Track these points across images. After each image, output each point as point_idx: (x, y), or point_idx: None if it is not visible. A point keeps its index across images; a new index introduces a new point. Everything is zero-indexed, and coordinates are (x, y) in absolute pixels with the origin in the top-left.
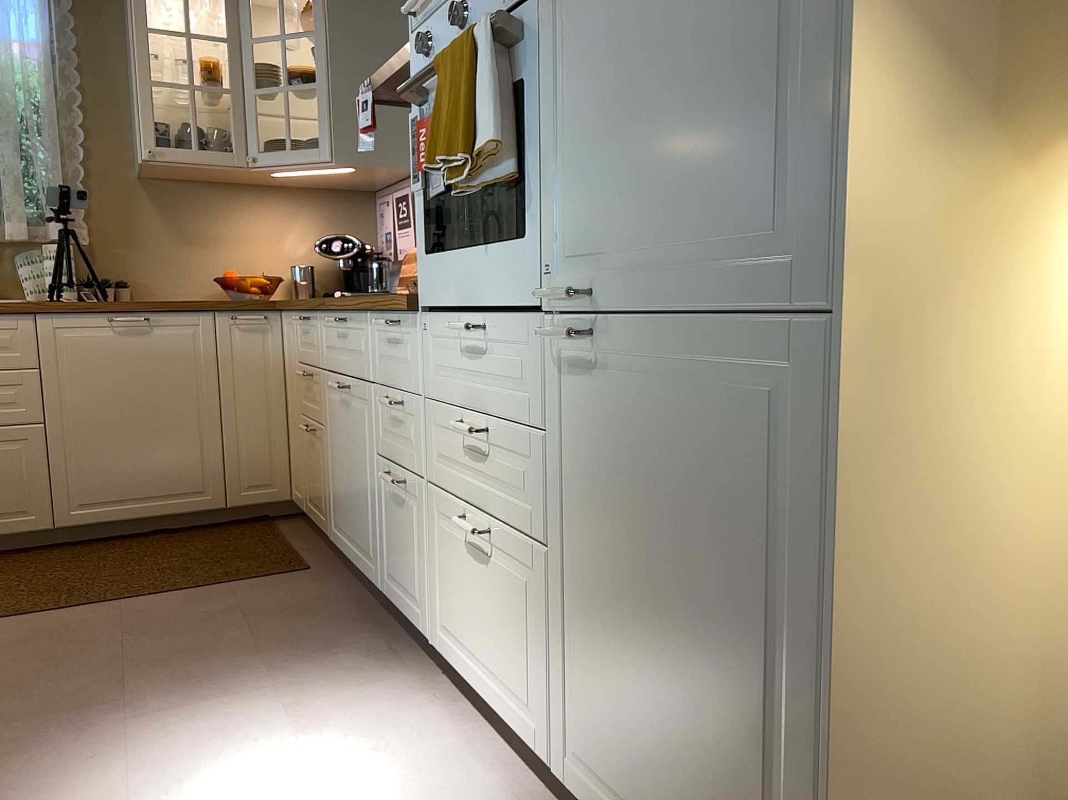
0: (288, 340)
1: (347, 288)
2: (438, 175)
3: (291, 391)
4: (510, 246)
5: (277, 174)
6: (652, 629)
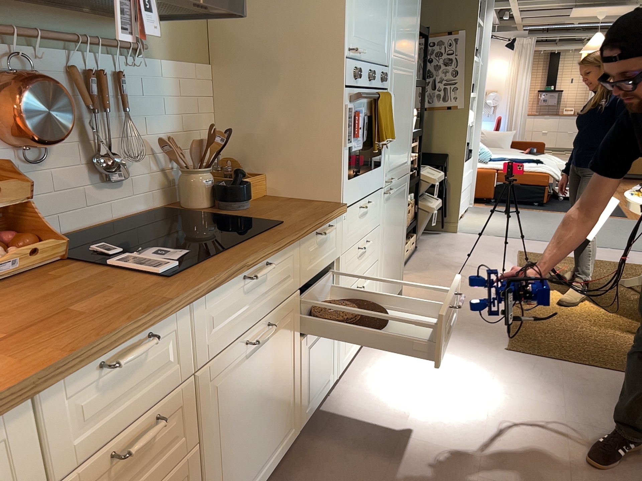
0: None
1: None
2: (357, 141)
3: None
4: (376, 170)
5: None
6: (392, 249)
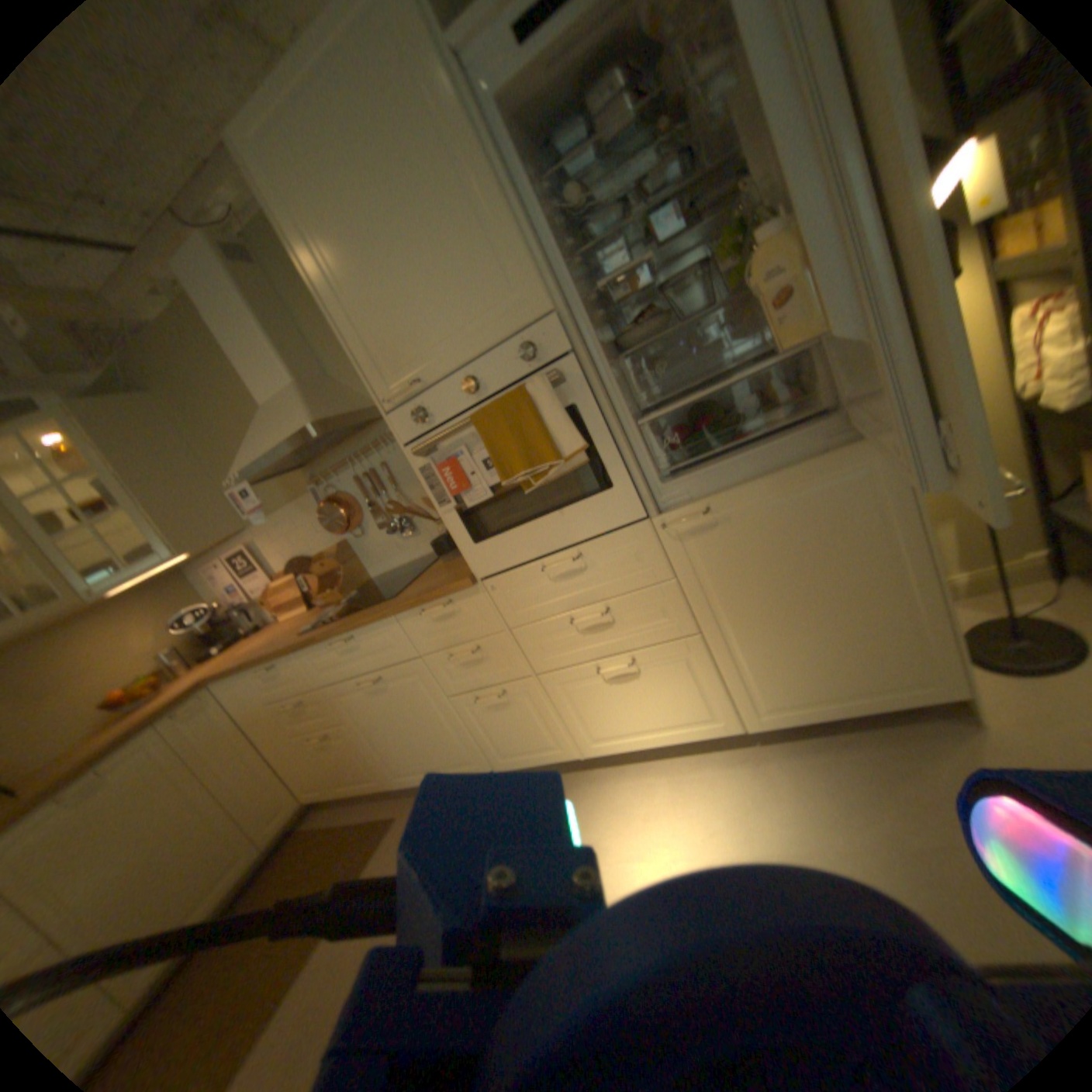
0: (230, 699)
1: (208, 644)
2: (471, 491)
3: (242, 736)
4: (587, 500)
5: (104, 592)
6: (800, 616)
